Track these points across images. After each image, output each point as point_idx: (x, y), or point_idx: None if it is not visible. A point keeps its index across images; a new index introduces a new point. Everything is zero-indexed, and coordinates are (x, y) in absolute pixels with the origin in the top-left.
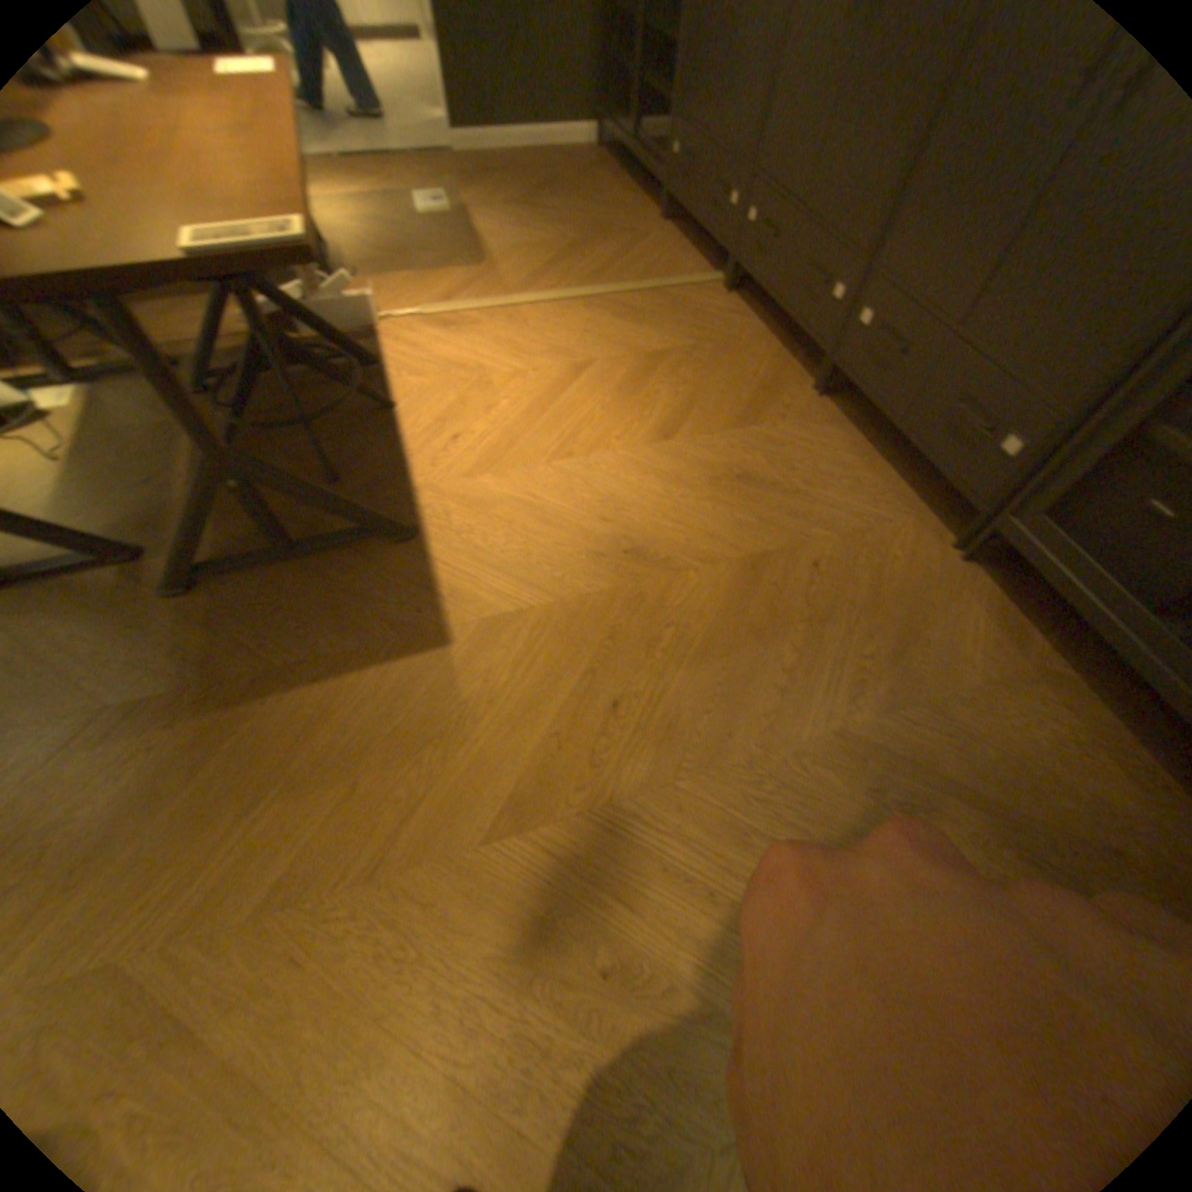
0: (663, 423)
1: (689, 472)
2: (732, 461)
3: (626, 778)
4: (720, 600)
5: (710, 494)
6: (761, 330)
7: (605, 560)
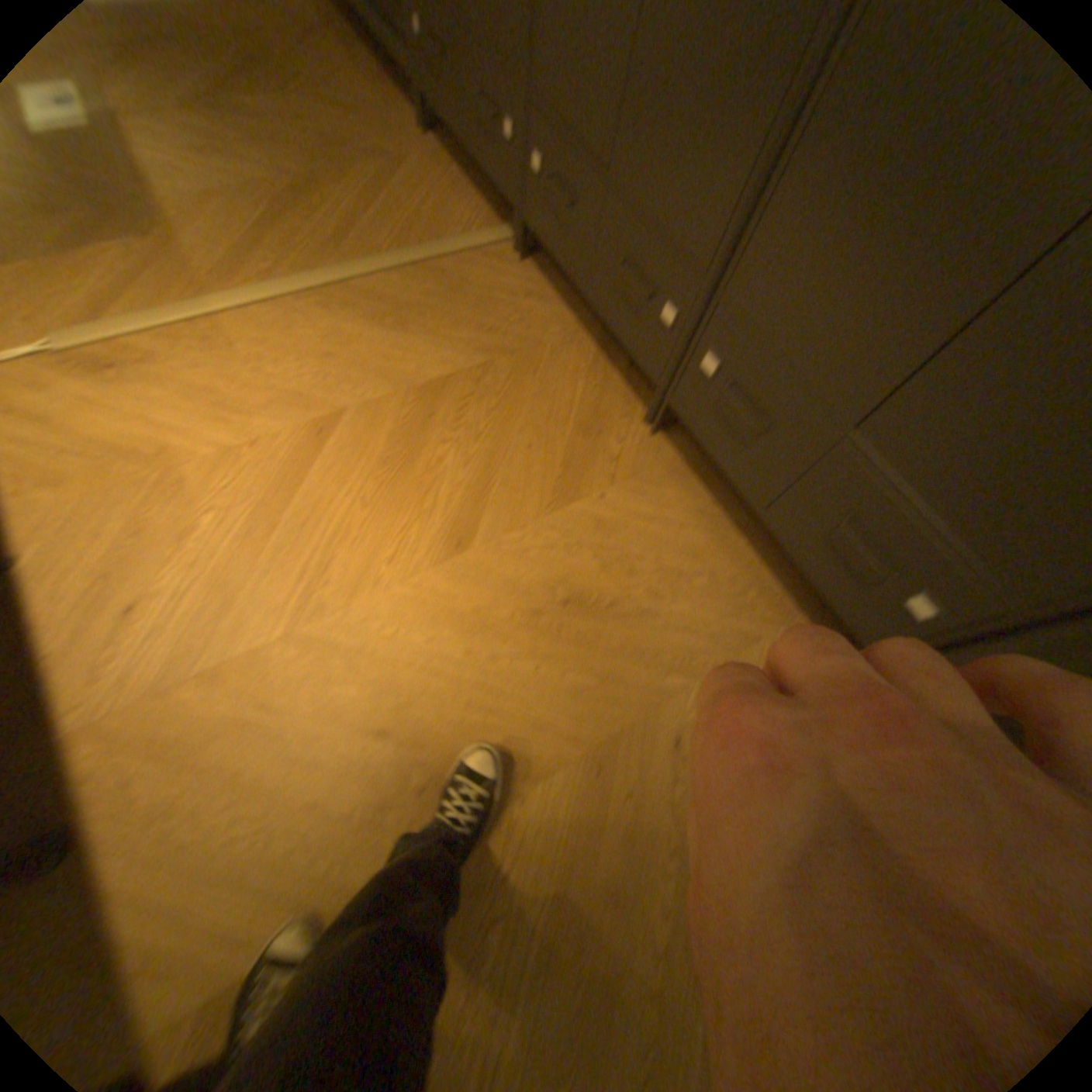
0: (455, 523)
1: (499, 611)
2: (554, 577)
3: None
4: (563, 852)
5: (531, 647)
6: (570, 329)
7: (392, 820)
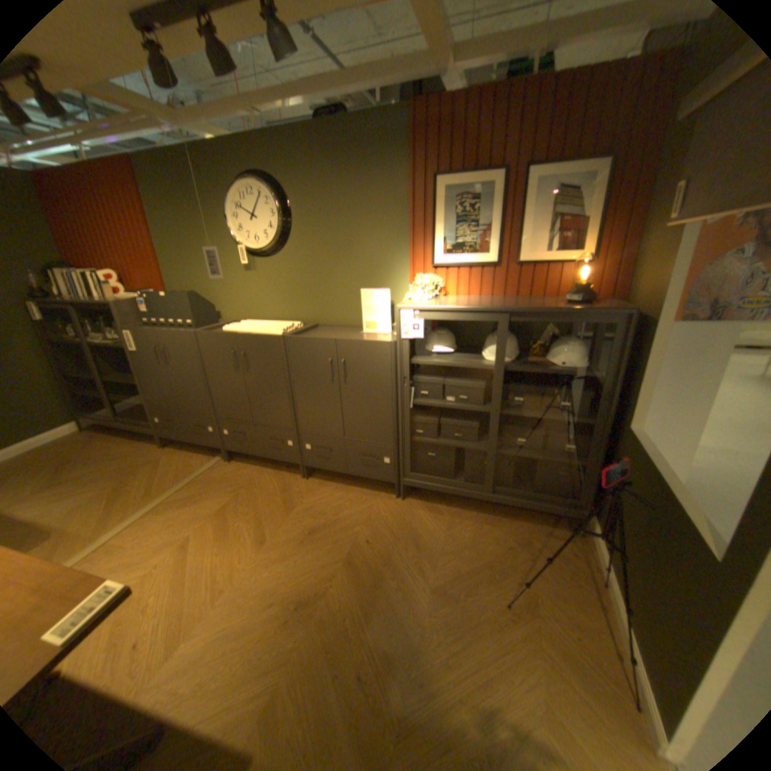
0: (255, 537)
1: (288, 548)
2: (300, 529)
3: (393, 700)
4: (351, 587)
5: (305, 549)
6: (260, 469)
7: (290, 620)
